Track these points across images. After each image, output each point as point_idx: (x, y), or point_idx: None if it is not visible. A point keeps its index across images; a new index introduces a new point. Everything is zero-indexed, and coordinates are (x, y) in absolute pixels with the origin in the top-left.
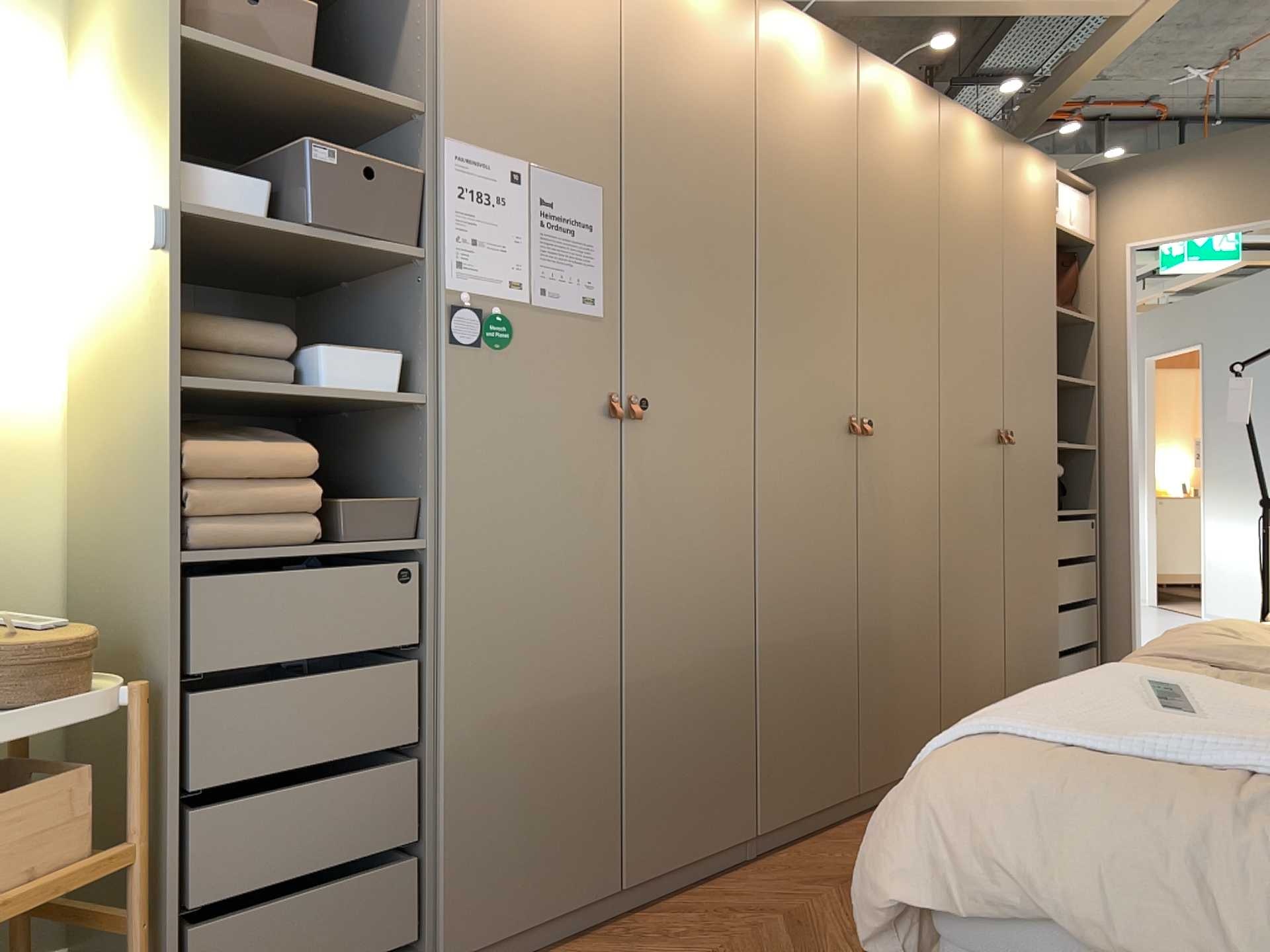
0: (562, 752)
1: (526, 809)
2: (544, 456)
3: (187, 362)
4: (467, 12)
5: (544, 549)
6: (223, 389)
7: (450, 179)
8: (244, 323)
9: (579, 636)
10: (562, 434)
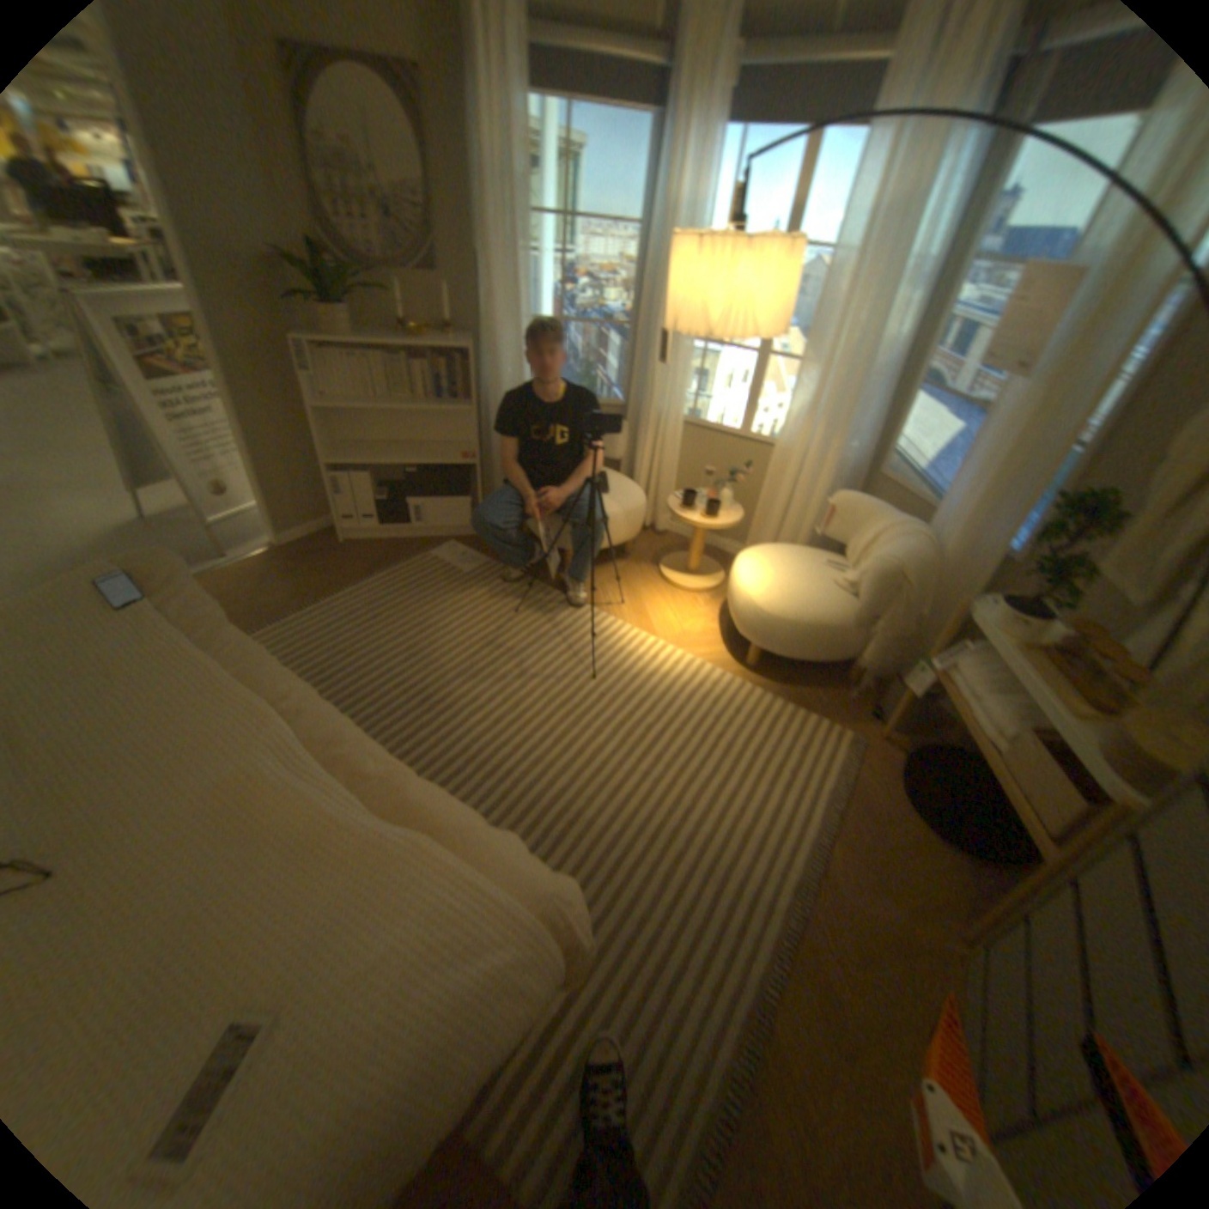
0: None
1: None
2: None
3: None
4: None
5: None
6: None
7: None
8: None
9: None
10: None
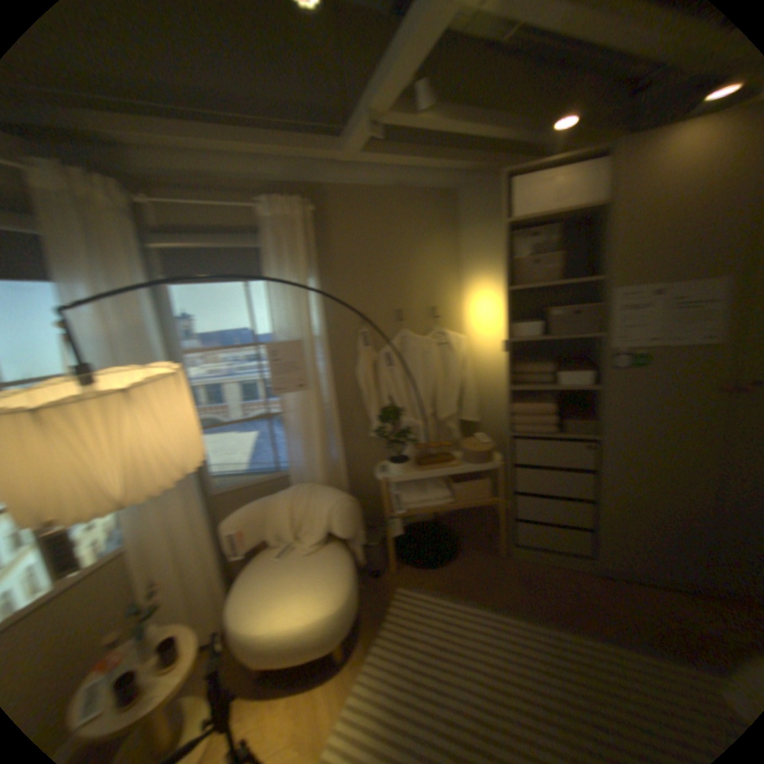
0: (673, 525)
1: (649, 538)
2: (670, 410)
3: (521, 377)
4: (632, 227)
5: (667, 446)
6: (530, 385)
7: (618, 304)
8: (539, 363)
9: (689, 484)
10: (684, 400)
